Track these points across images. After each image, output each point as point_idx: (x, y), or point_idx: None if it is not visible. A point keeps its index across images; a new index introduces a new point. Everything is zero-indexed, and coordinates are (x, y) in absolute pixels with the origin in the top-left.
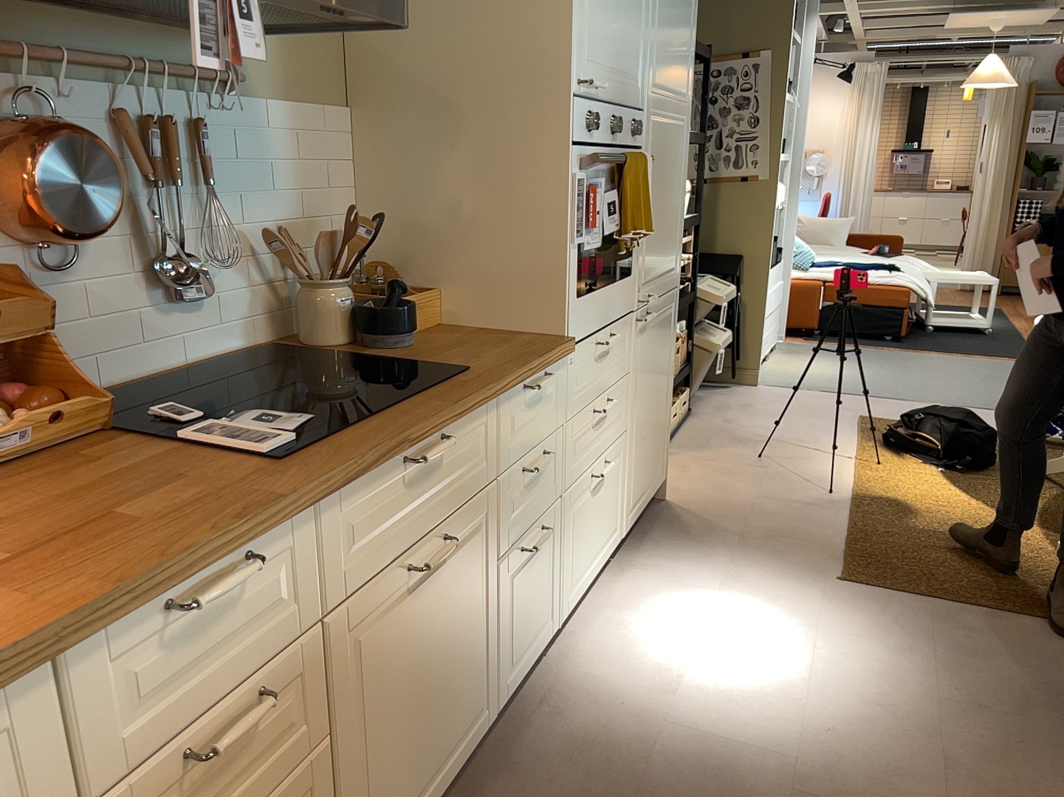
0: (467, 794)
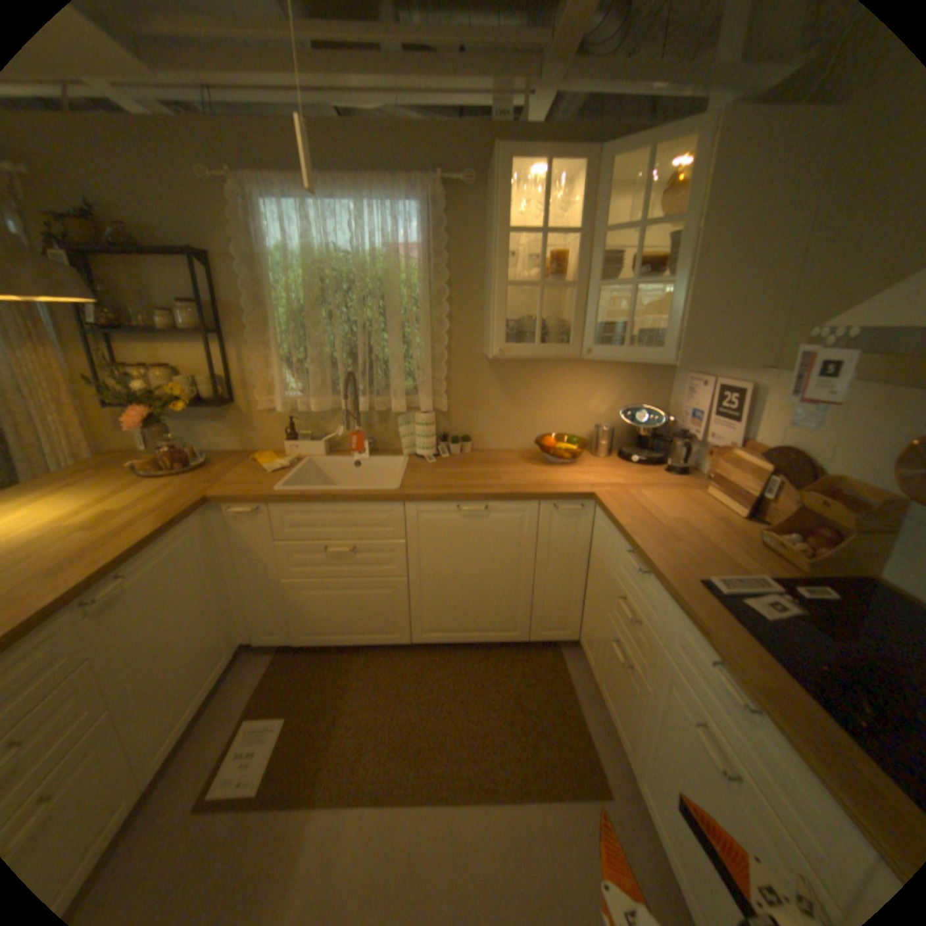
0: None
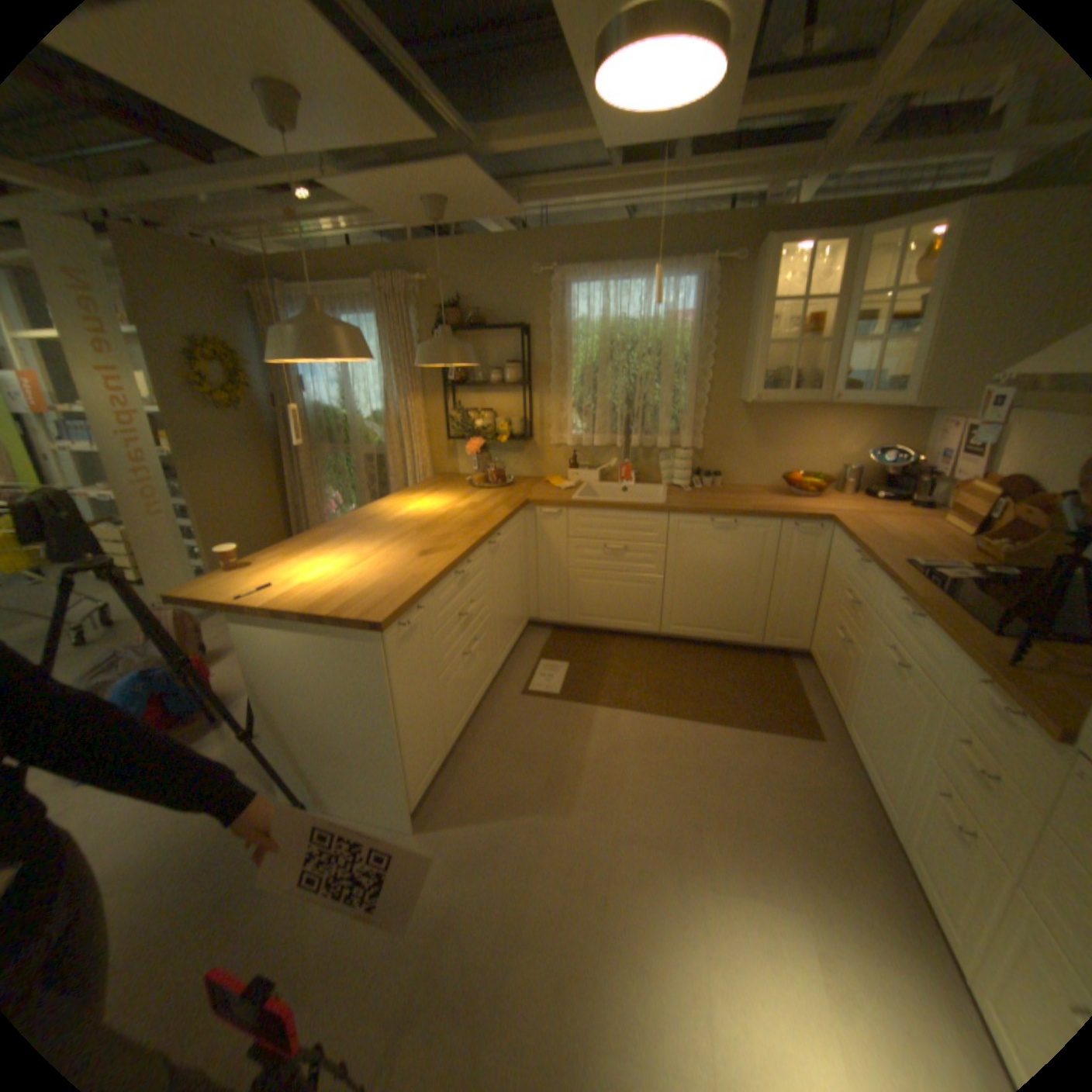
0: (877, 828)
